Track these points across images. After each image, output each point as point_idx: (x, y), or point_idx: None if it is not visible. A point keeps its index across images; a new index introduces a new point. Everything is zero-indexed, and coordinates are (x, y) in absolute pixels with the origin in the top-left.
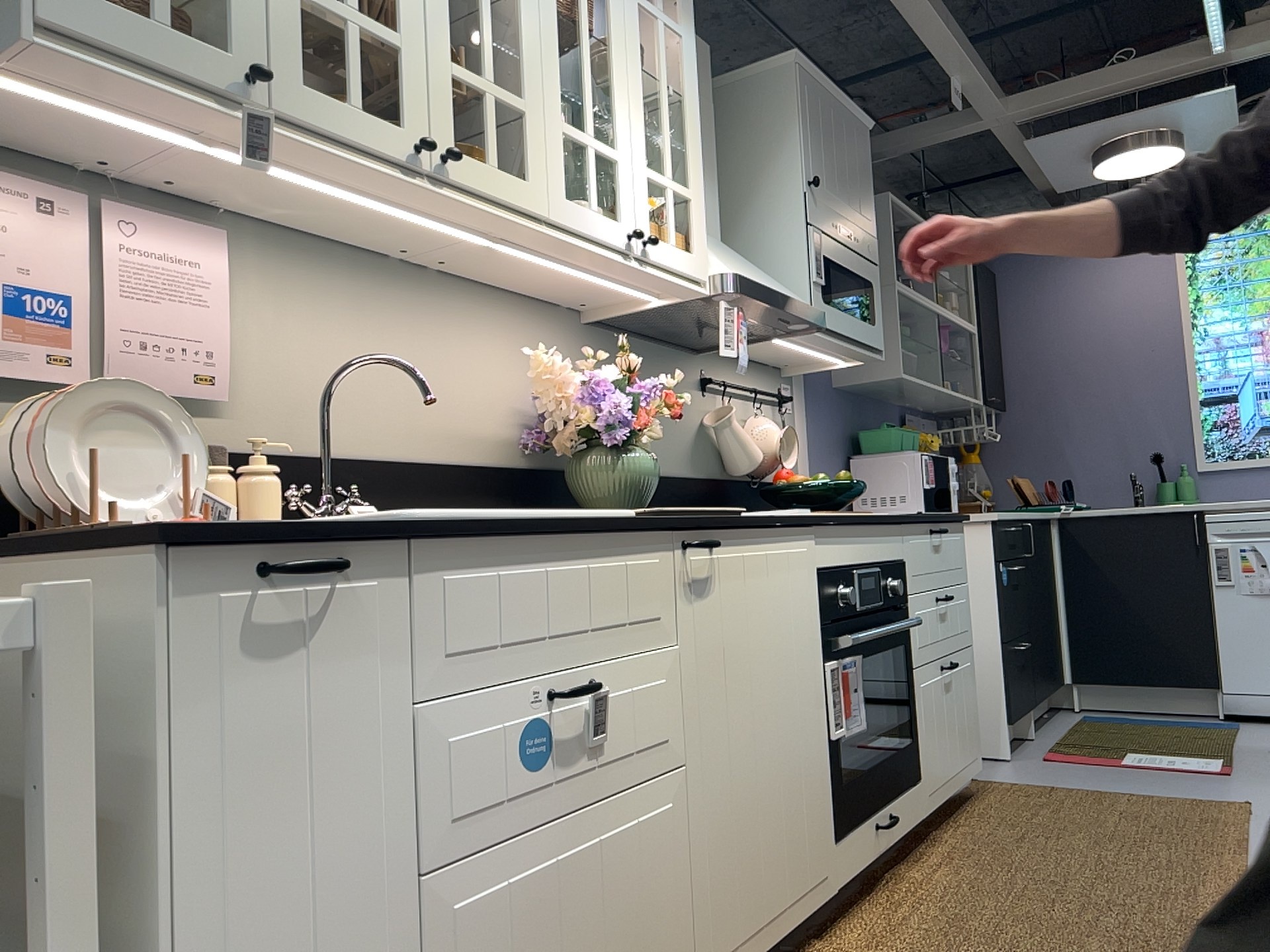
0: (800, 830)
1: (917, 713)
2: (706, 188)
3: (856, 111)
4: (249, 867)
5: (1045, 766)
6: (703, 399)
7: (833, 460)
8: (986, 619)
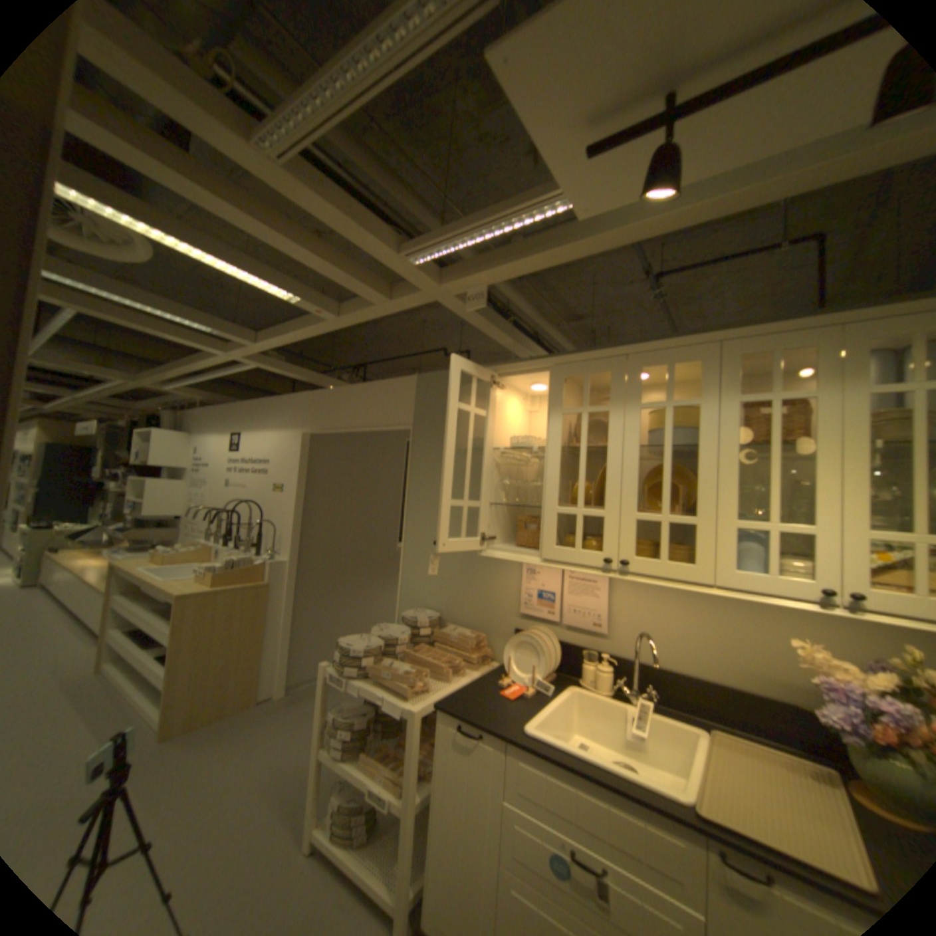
0: None
1: None
2: None
3: None
4: (450, 810)
5: None
6: None
7: None
8: None
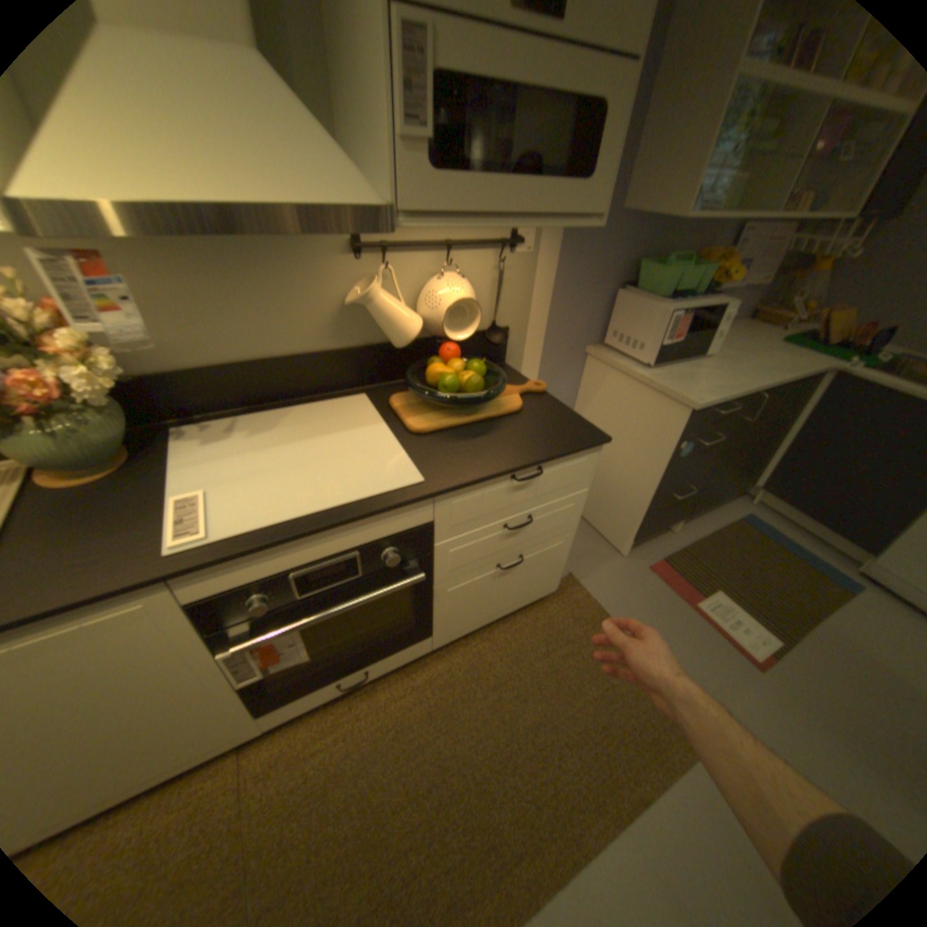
0: (178, 741)
1: (434, 607)
2: None
3: None
4: None
5: (638, 580)
6: (351, 265)
7: (591, 292)
8: (651, 474)
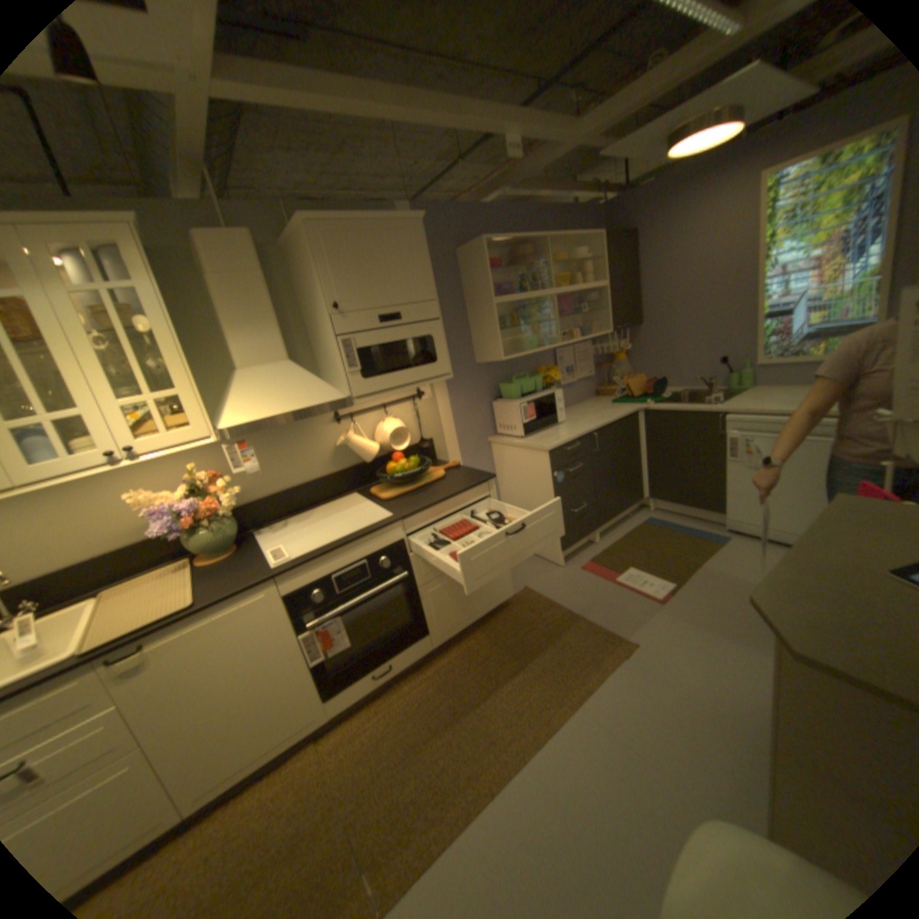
0: (278, 717)
1: (423, 607)
2: (259, 335)
3: (394, 215)
4: None
5: (574, 577)
6: (336, 427)
7: (476, 408)
8: (549, 500)
